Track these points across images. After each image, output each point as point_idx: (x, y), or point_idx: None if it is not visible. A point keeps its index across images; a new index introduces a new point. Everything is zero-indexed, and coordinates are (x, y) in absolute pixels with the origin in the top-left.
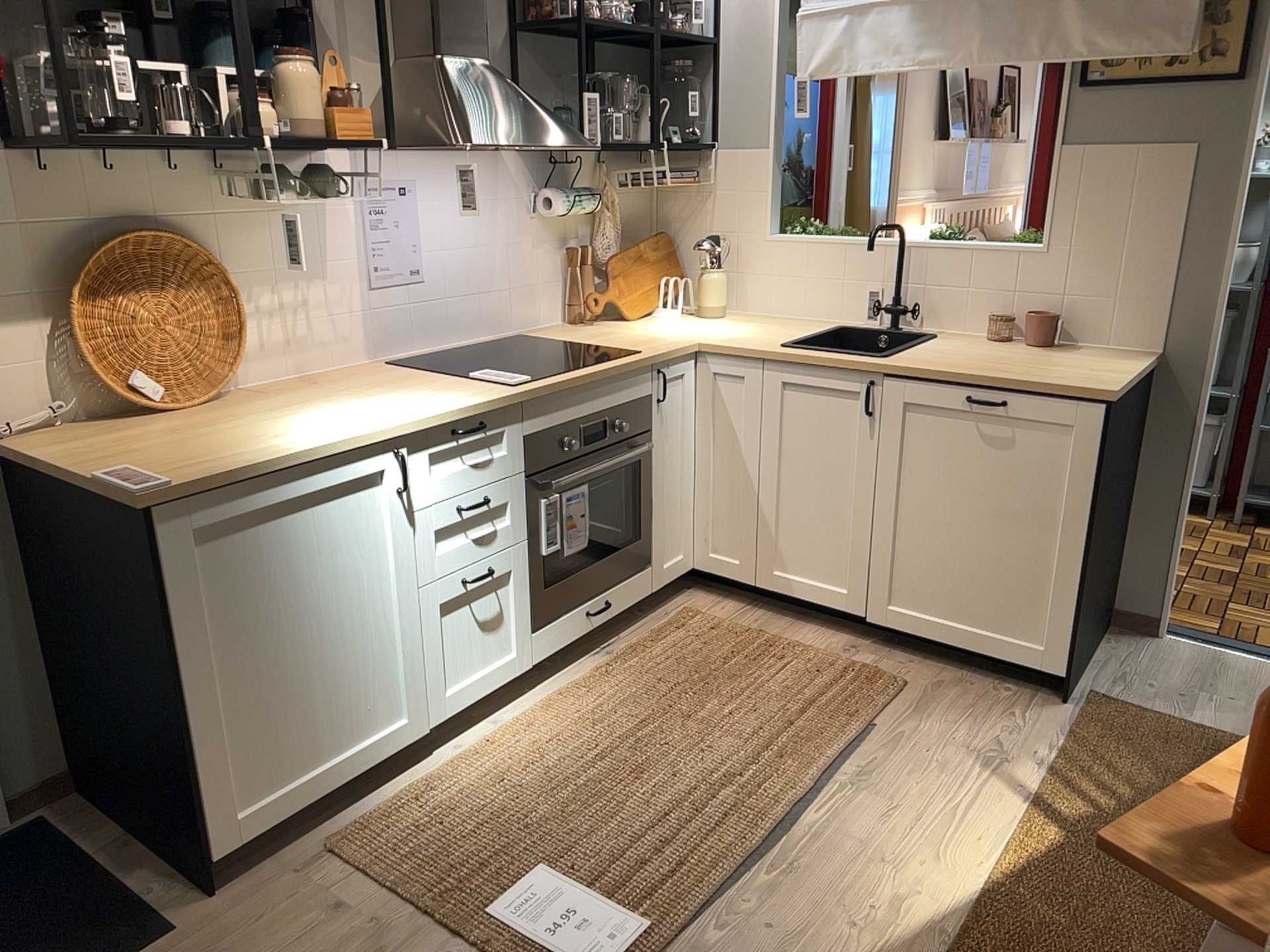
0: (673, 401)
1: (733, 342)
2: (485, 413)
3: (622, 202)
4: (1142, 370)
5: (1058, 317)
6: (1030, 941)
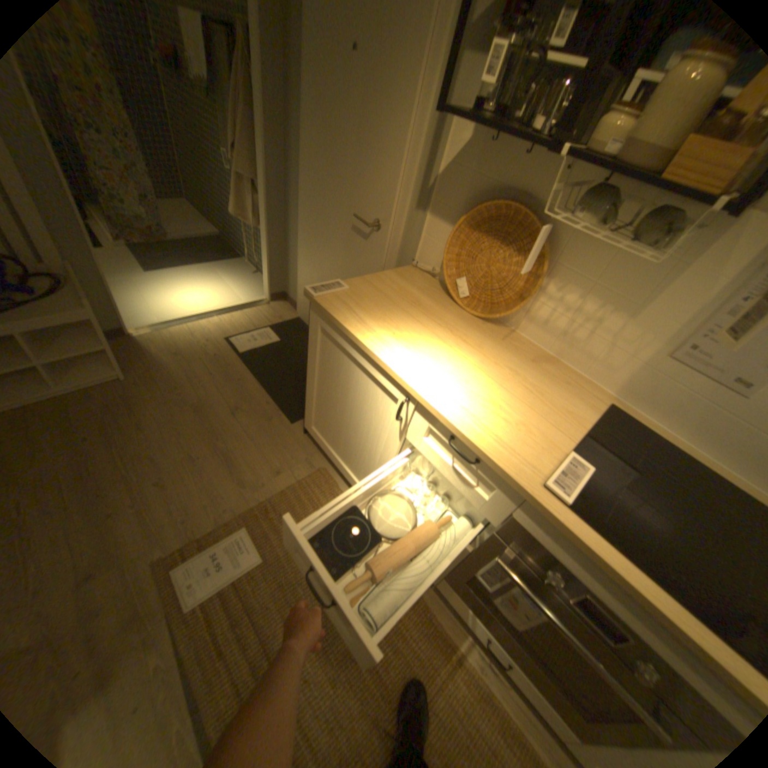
0: None
1: None
2: (484, 458)
3: None
4: None
5: None
6: None
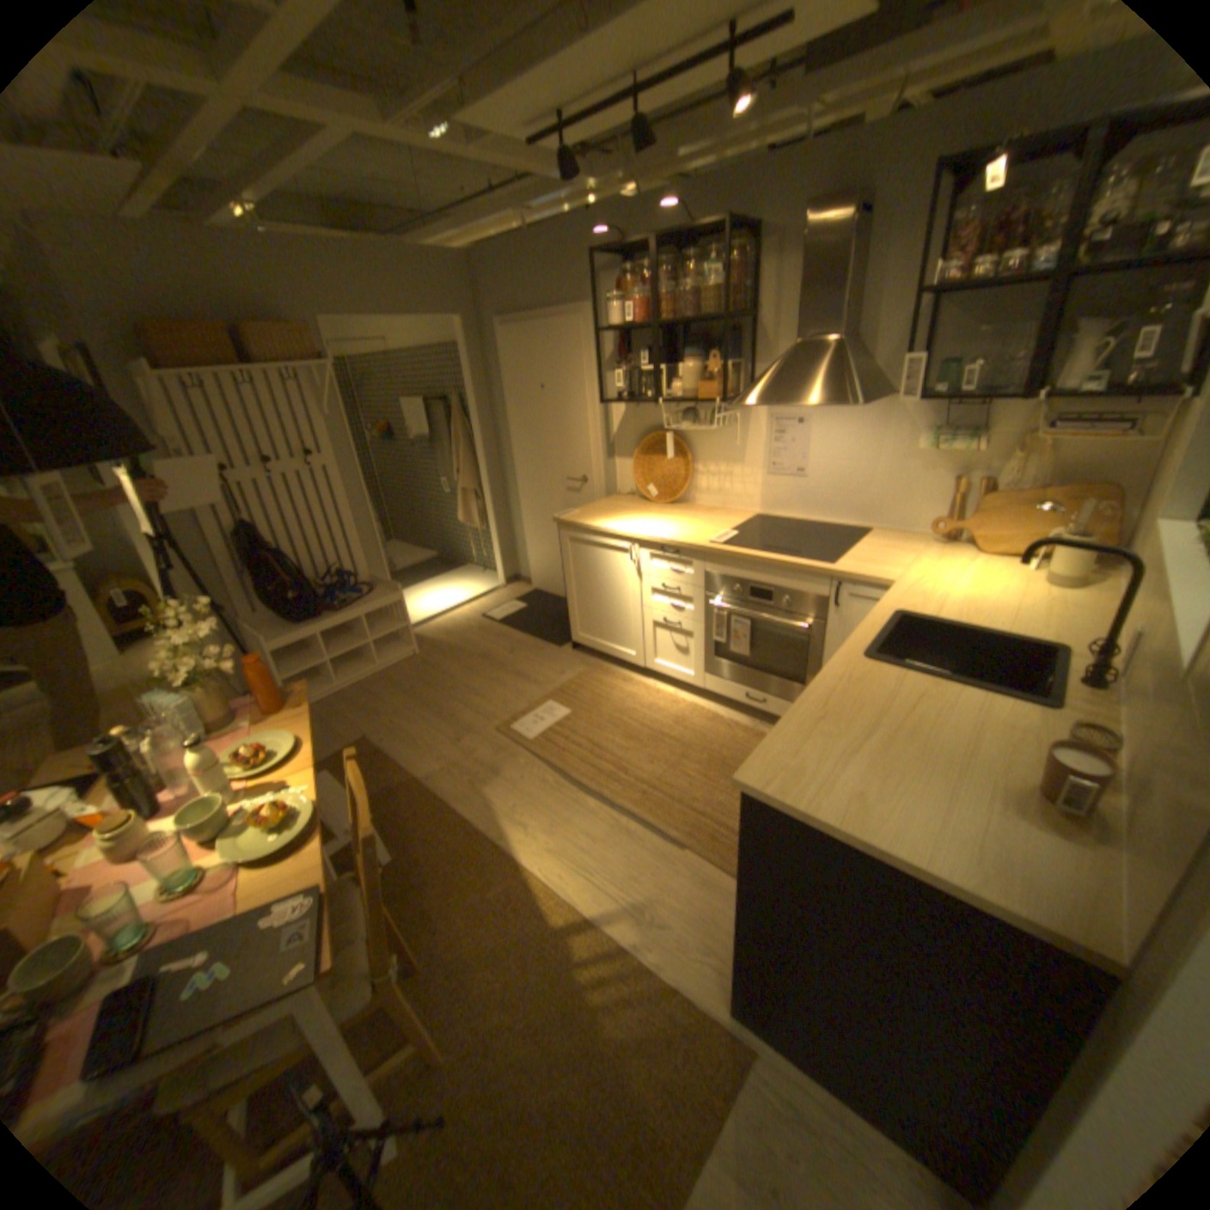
0: (860, 615)
1: (904, 593)
2: (678, 547)
3: (1081, 444)
4: (897, 861)
5: (1074, 776)
6: (483, 872)
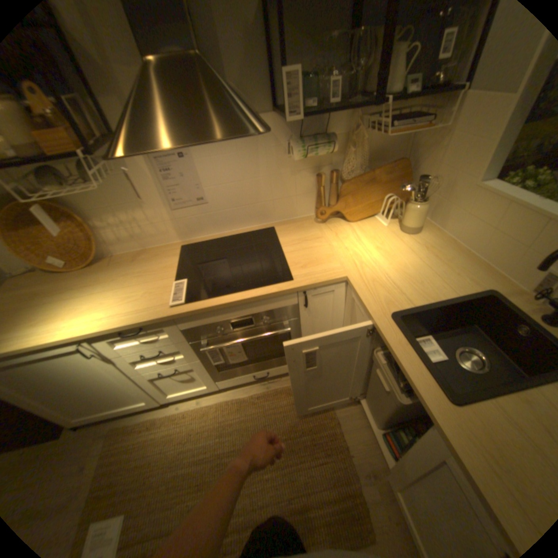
0: (321, 302)
1: (366, 286)
2: (139, 324)
3: (377, 134)
4: None
5: None
6: None
